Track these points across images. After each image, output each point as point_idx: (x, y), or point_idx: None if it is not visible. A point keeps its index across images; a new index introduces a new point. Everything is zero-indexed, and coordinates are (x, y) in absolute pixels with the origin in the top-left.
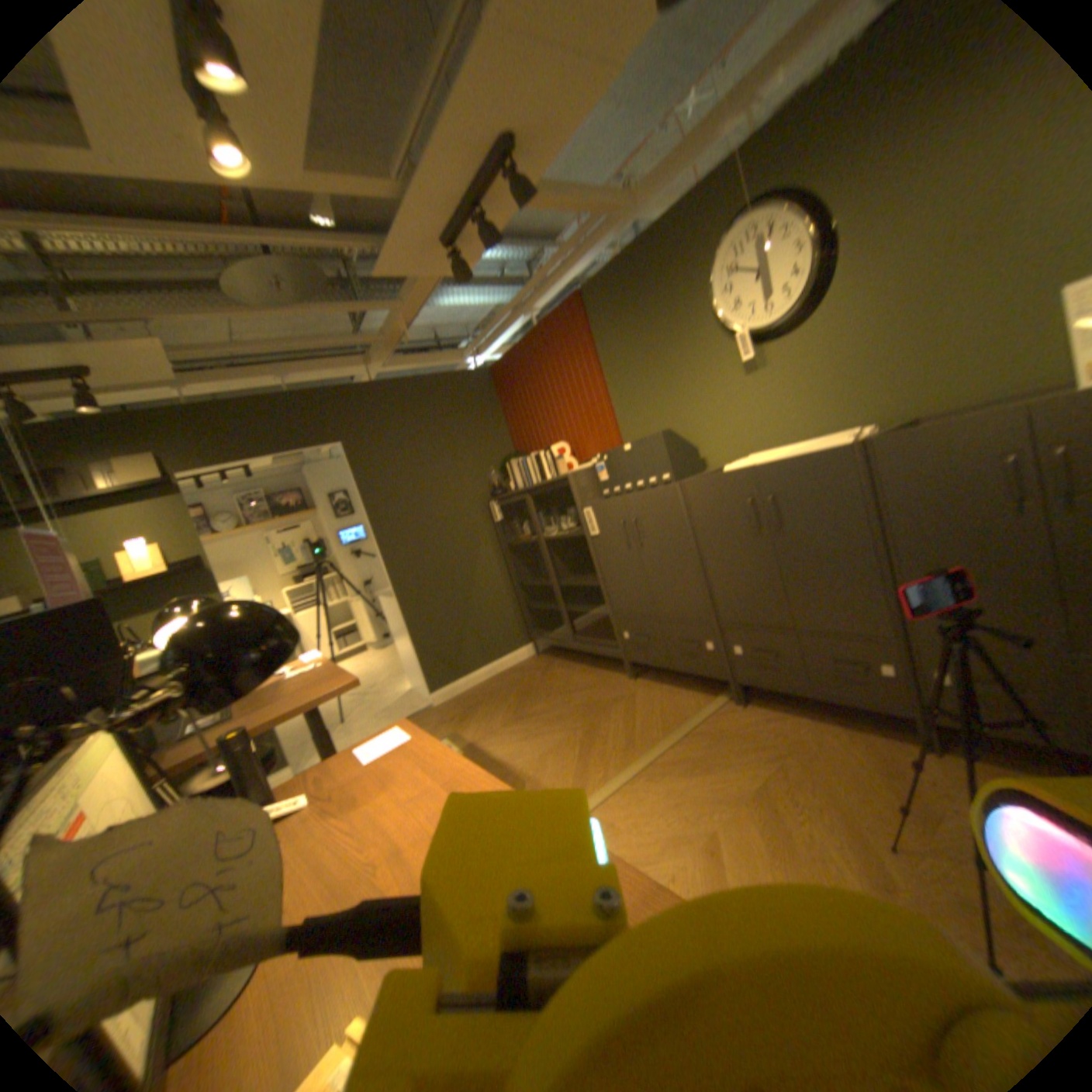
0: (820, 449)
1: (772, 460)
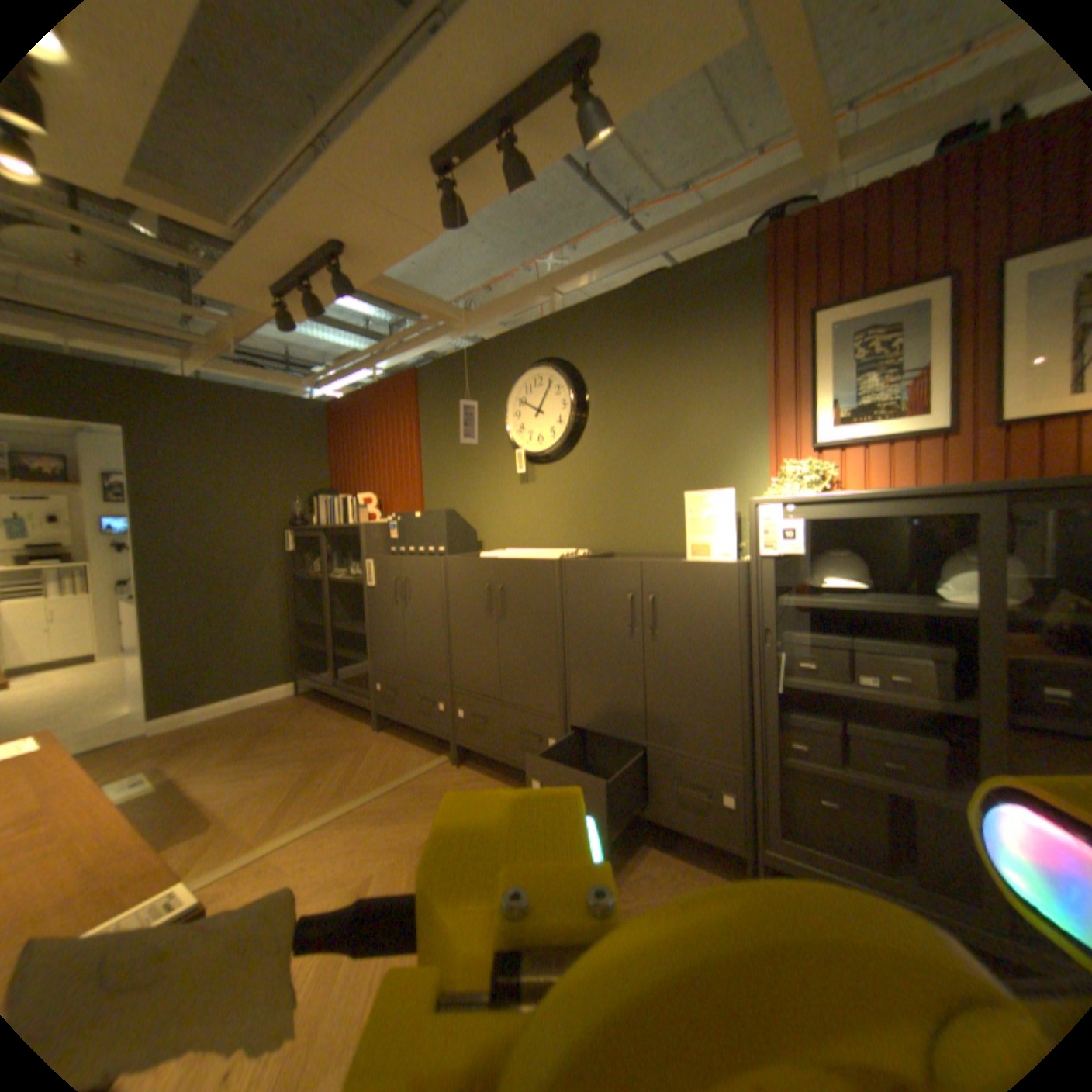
0: (540, 556)
1: (511, 556)
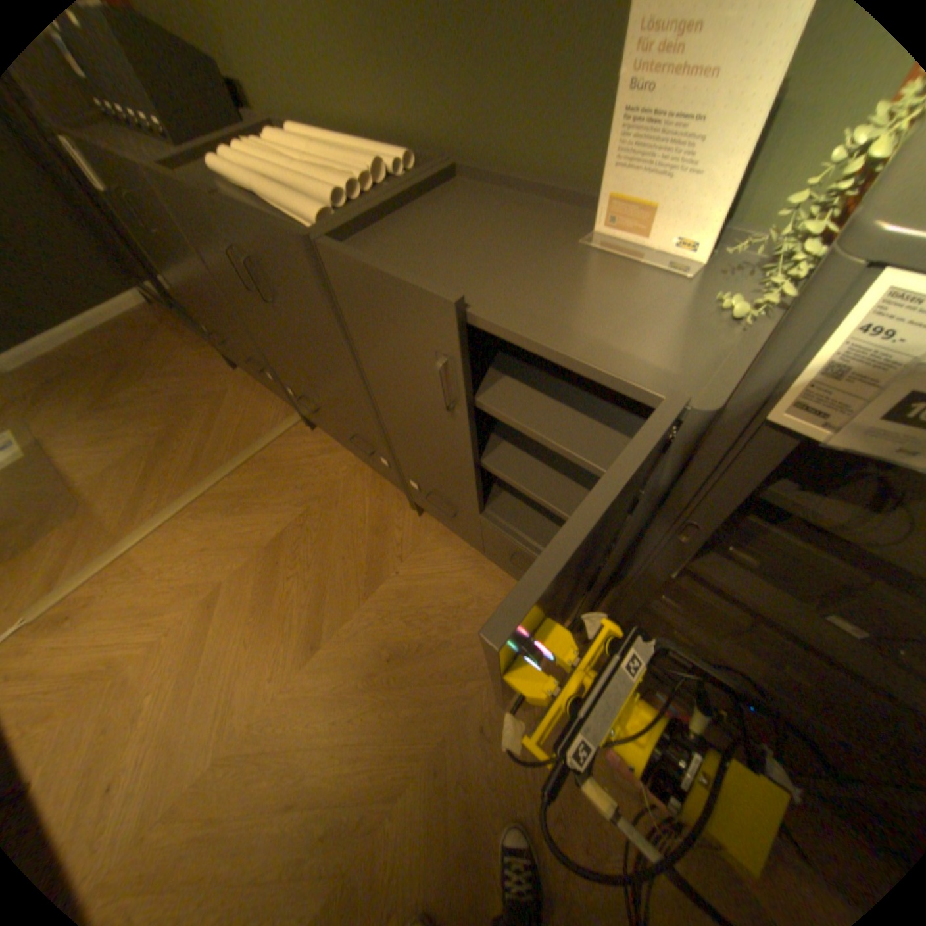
0: (287, 205)
1: (247, 185)
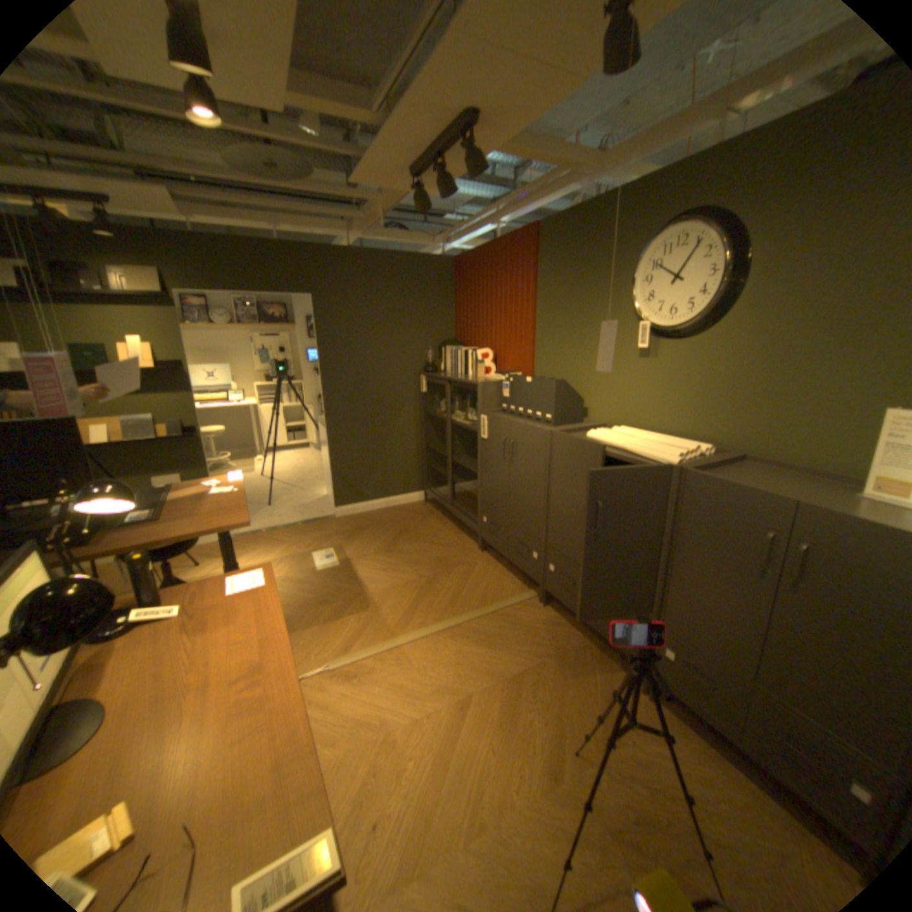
0: (654, 456)
1: (621, 446)
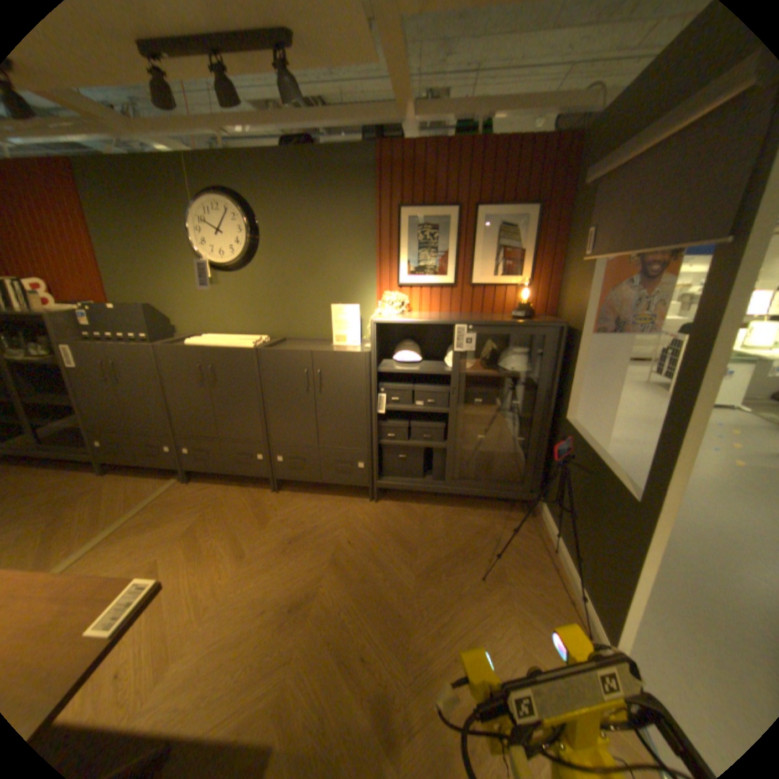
0: (239, 346)
1: (214, 344)
